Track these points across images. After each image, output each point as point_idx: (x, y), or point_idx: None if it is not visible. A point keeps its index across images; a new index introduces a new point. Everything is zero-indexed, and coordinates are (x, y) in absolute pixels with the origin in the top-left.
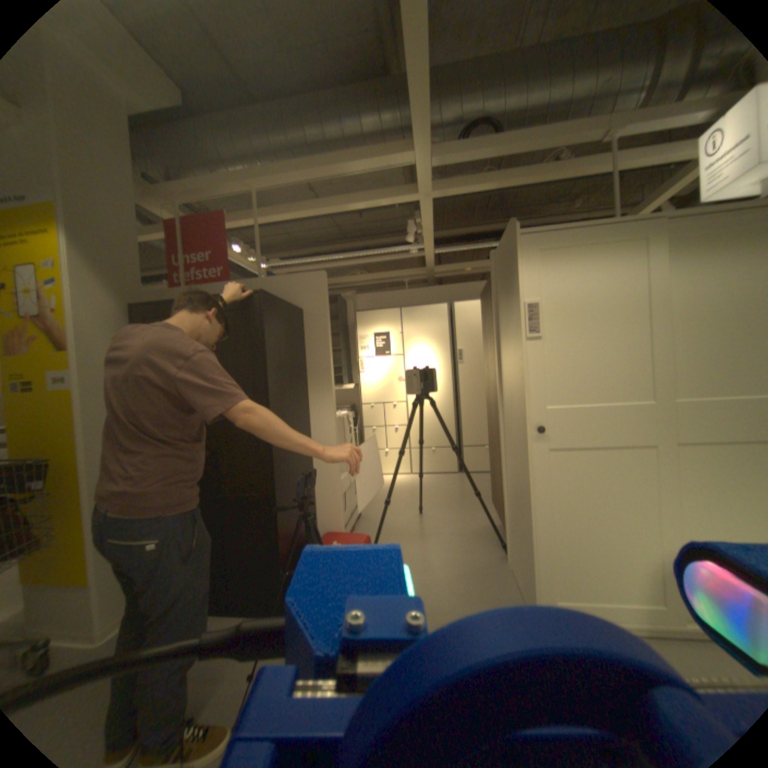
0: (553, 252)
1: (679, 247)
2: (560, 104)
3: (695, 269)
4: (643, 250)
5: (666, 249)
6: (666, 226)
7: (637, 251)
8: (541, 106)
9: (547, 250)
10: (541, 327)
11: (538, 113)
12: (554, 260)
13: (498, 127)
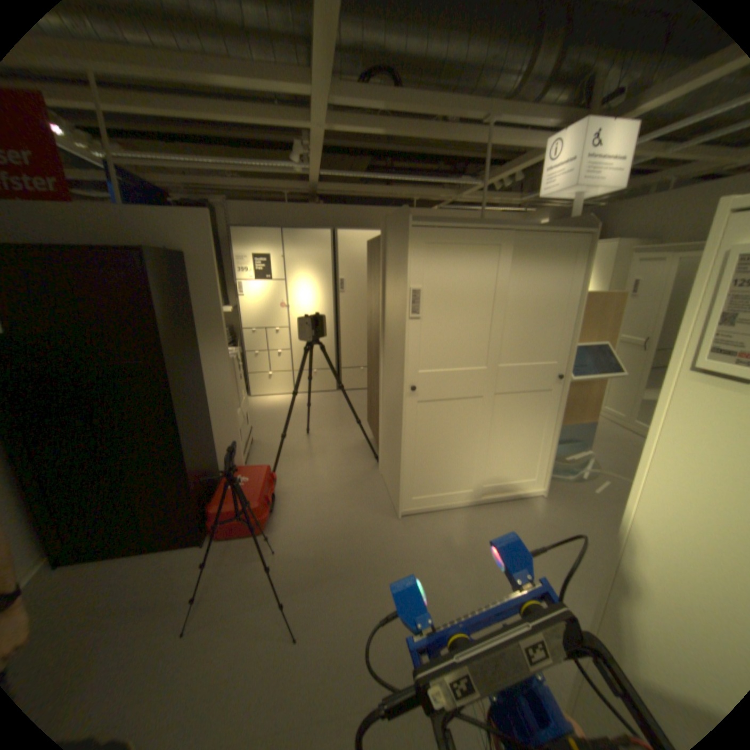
0: (437, 248)
1: (520, 256)
2: (455, 68)
3: (526, 274)
4: (498, 255)
5: (512, 256)
6: (515, 237)
7: (494, 255)
8: (439, 65)
9: (432, 245)
10: (422, 311)
11: (435, 70)
12: (437, 255)
13: (399, 82)
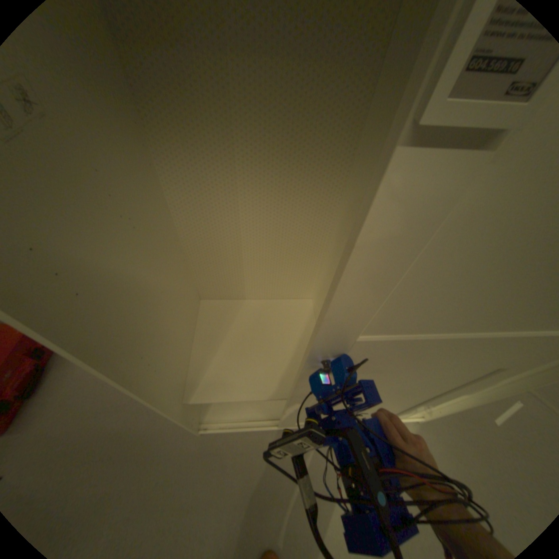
0: None
1: None
2: None
3: None
4: None
5: None
6: None
7: None
8: None
9: None
10: None
11: None
12: None
13: None
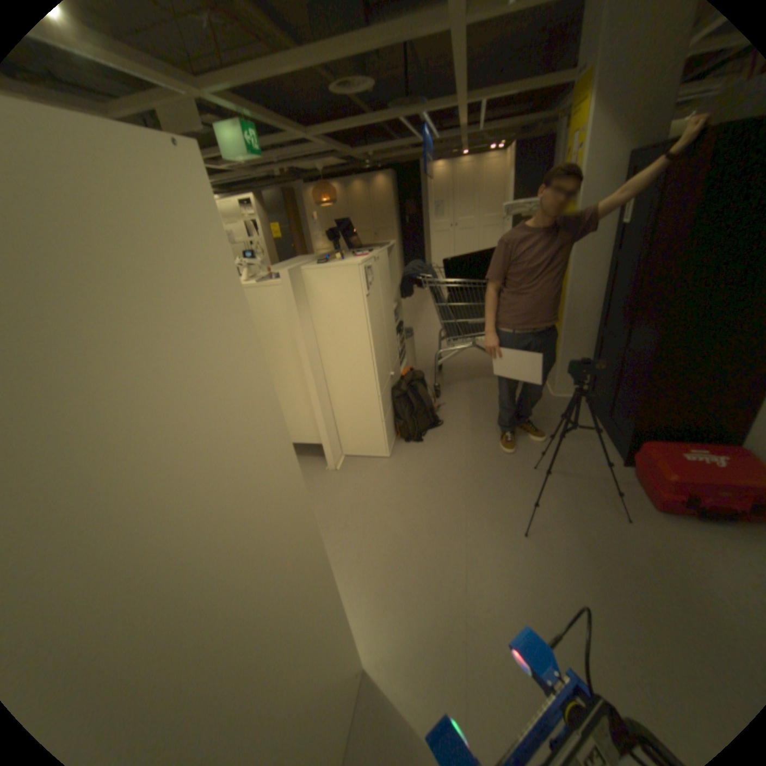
0: None
1: None
2: None
3: None
4: None
5: None
6: None
7: None
8: None
9: None
10: None
11: None
12: None
13: None
